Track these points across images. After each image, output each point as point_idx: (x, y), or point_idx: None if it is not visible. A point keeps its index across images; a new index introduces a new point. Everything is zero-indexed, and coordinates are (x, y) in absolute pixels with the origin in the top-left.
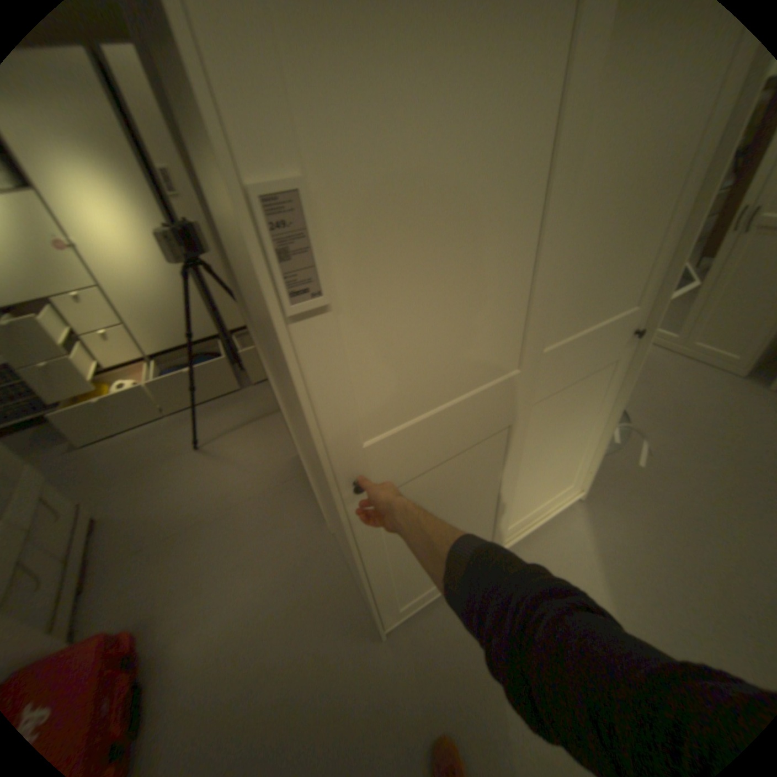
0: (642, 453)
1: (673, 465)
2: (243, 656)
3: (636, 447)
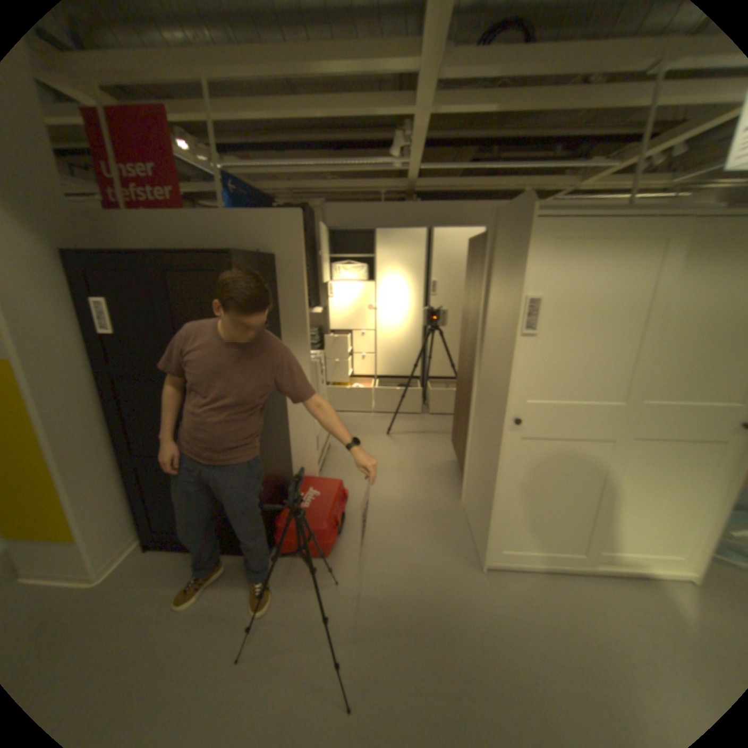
0: None
1: None
2: (396, 537)
3: None
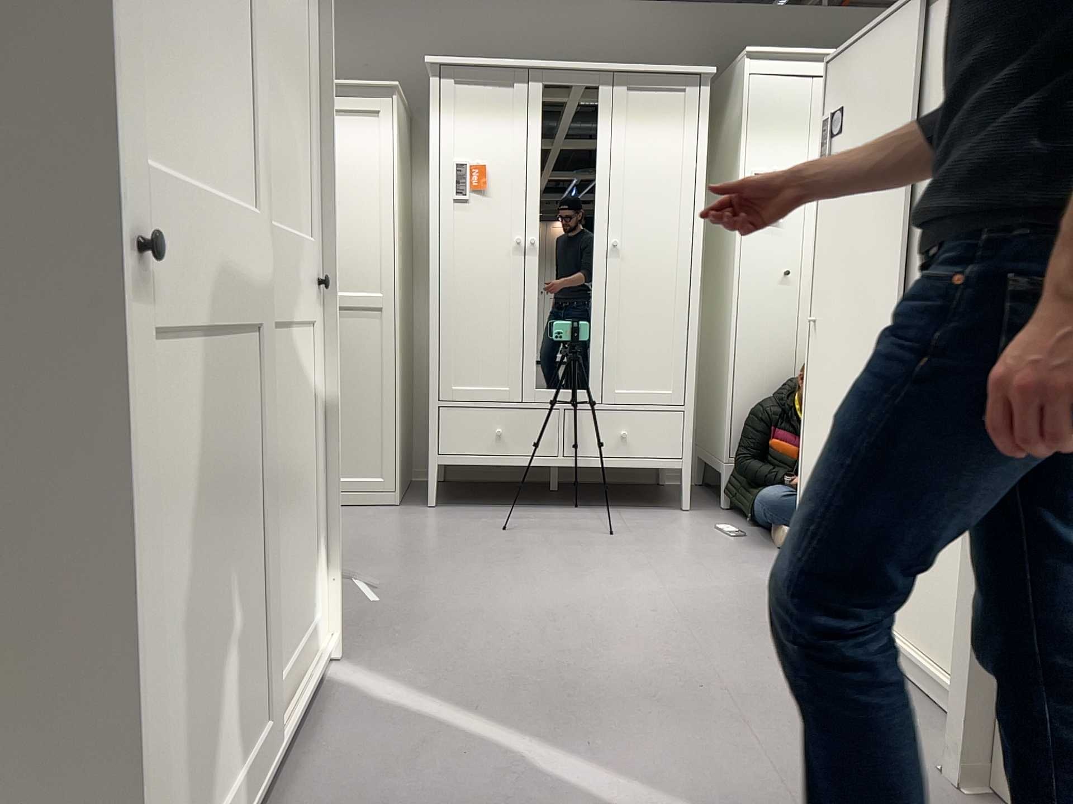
0: (360, 596)
1: (403, 591)
2: None
3: (347, 594)
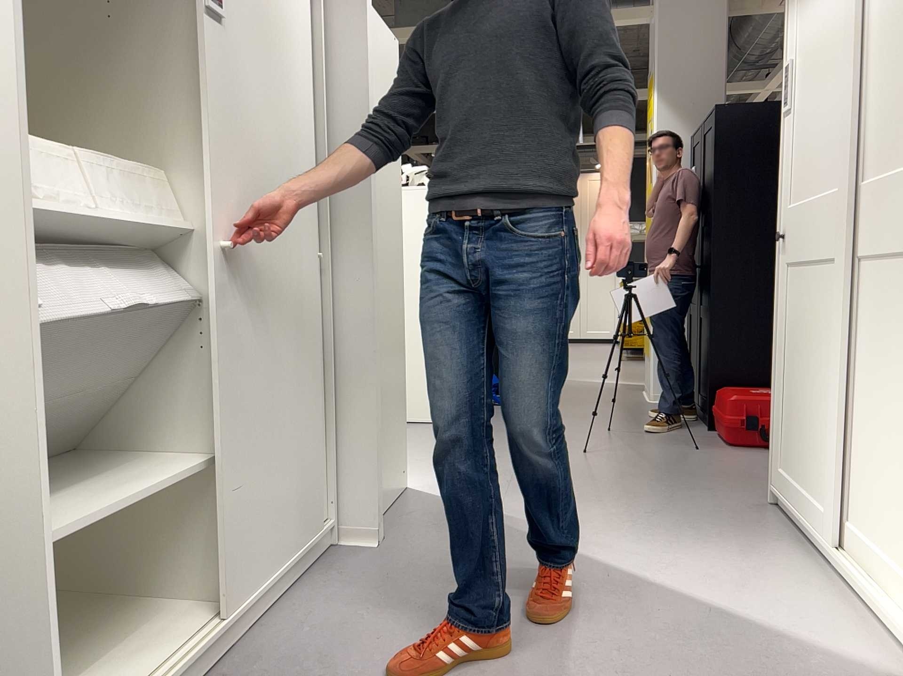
0: None
1: None
2: None
3: None
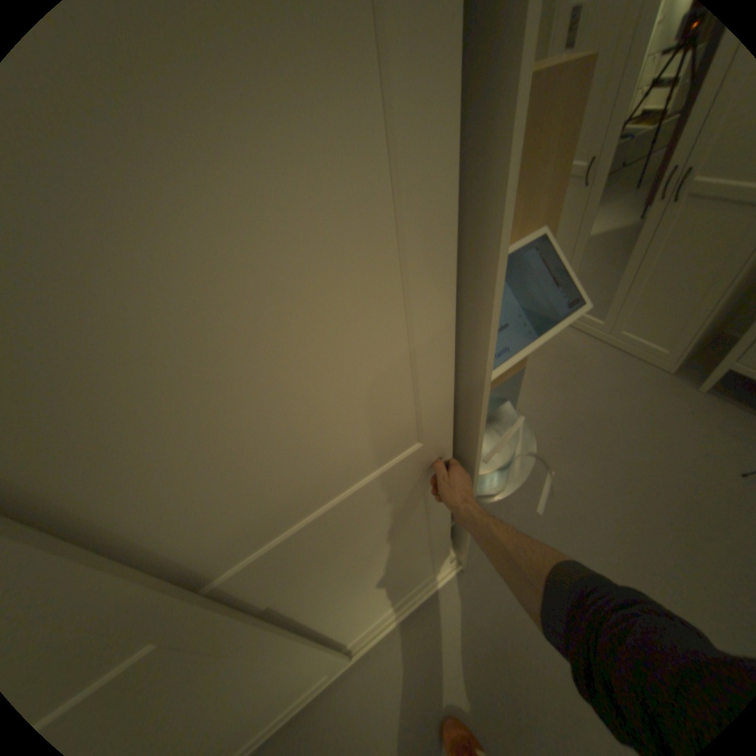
0: (541, 493)
1: (573, 509)
2: None
3: (536, 484)
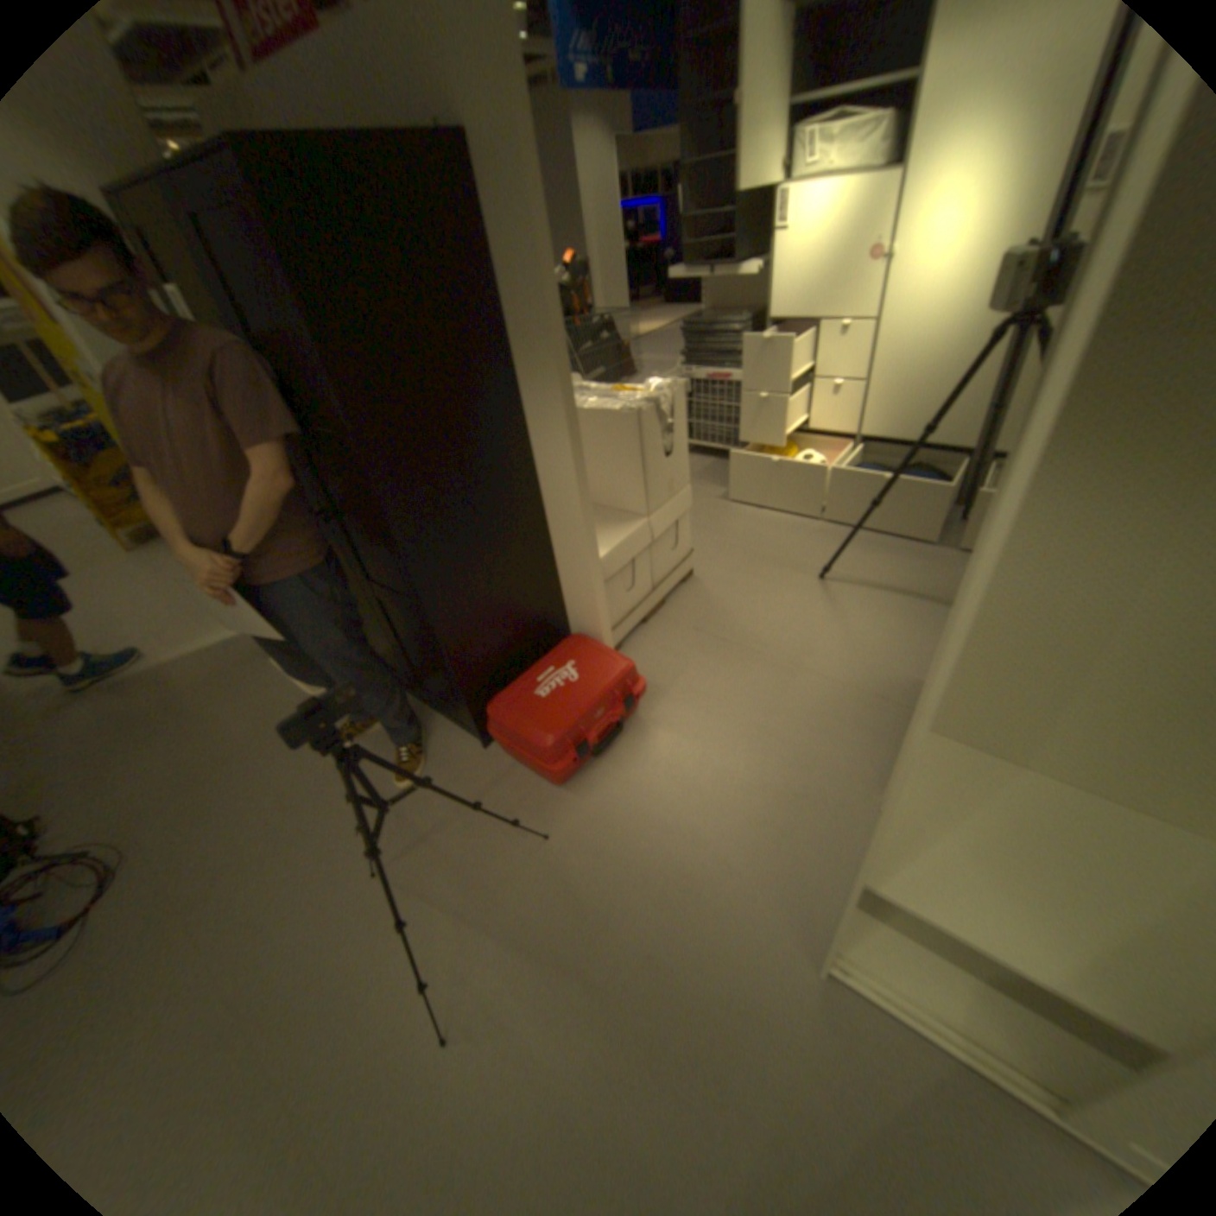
0: None
1: None
2: (693, 803)
3: None
